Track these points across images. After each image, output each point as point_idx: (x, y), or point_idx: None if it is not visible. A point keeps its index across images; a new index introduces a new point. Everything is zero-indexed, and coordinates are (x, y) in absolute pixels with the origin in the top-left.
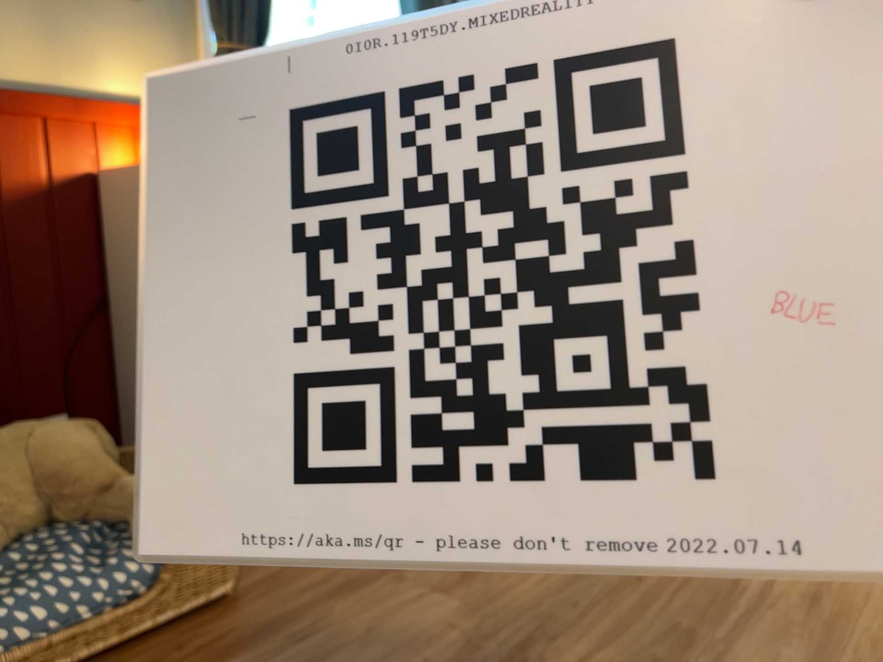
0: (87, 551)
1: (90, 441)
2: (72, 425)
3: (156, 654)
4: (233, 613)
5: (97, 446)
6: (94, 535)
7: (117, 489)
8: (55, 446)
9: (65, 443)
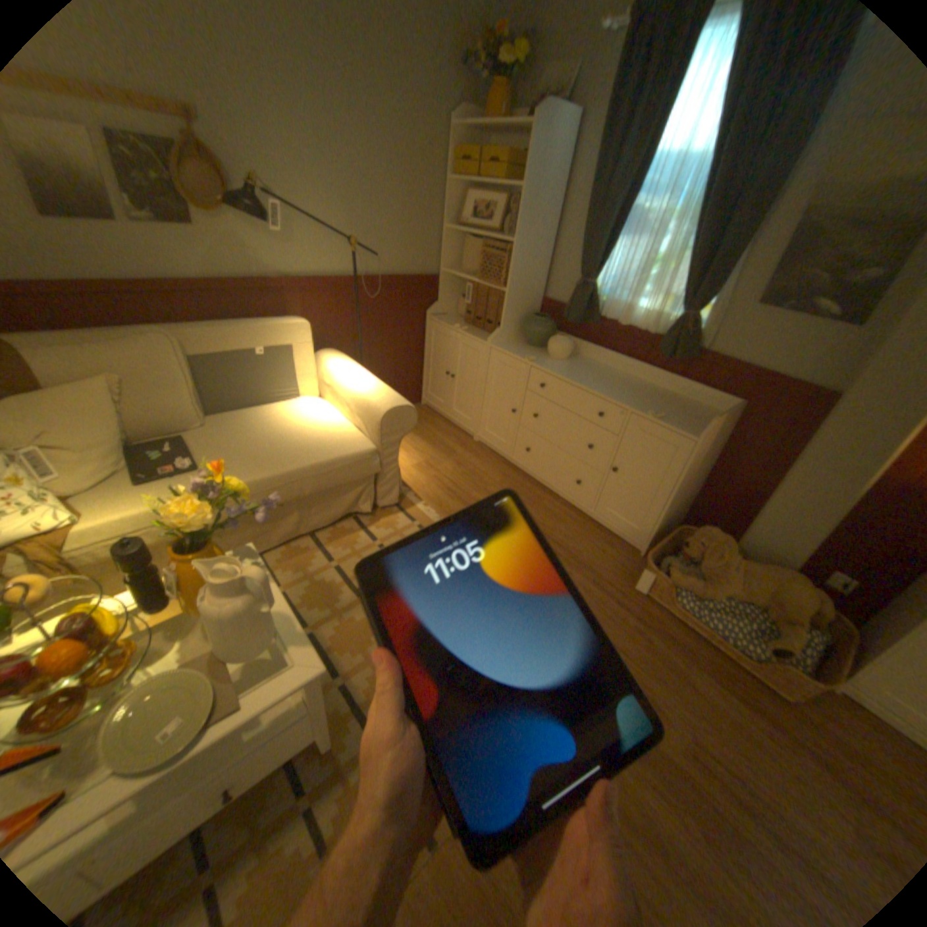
0: (759, 633)
1: (811, 607)
2: (815, 596)
3: (740, 679)
4: (780, 708)
5: (816, 611)
6: (769, 632)
7: (795, 630)
8: (793, 596)
9: (798, 599)
